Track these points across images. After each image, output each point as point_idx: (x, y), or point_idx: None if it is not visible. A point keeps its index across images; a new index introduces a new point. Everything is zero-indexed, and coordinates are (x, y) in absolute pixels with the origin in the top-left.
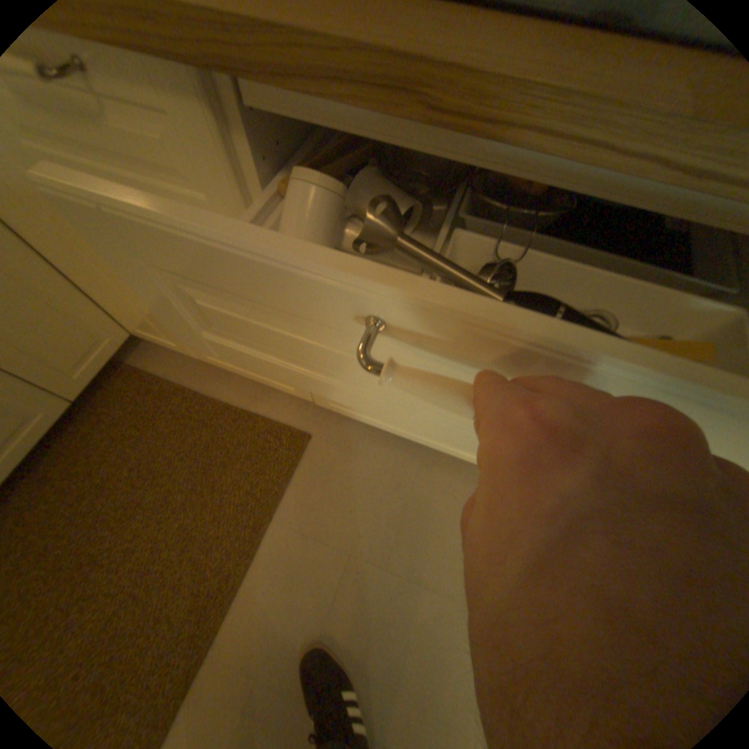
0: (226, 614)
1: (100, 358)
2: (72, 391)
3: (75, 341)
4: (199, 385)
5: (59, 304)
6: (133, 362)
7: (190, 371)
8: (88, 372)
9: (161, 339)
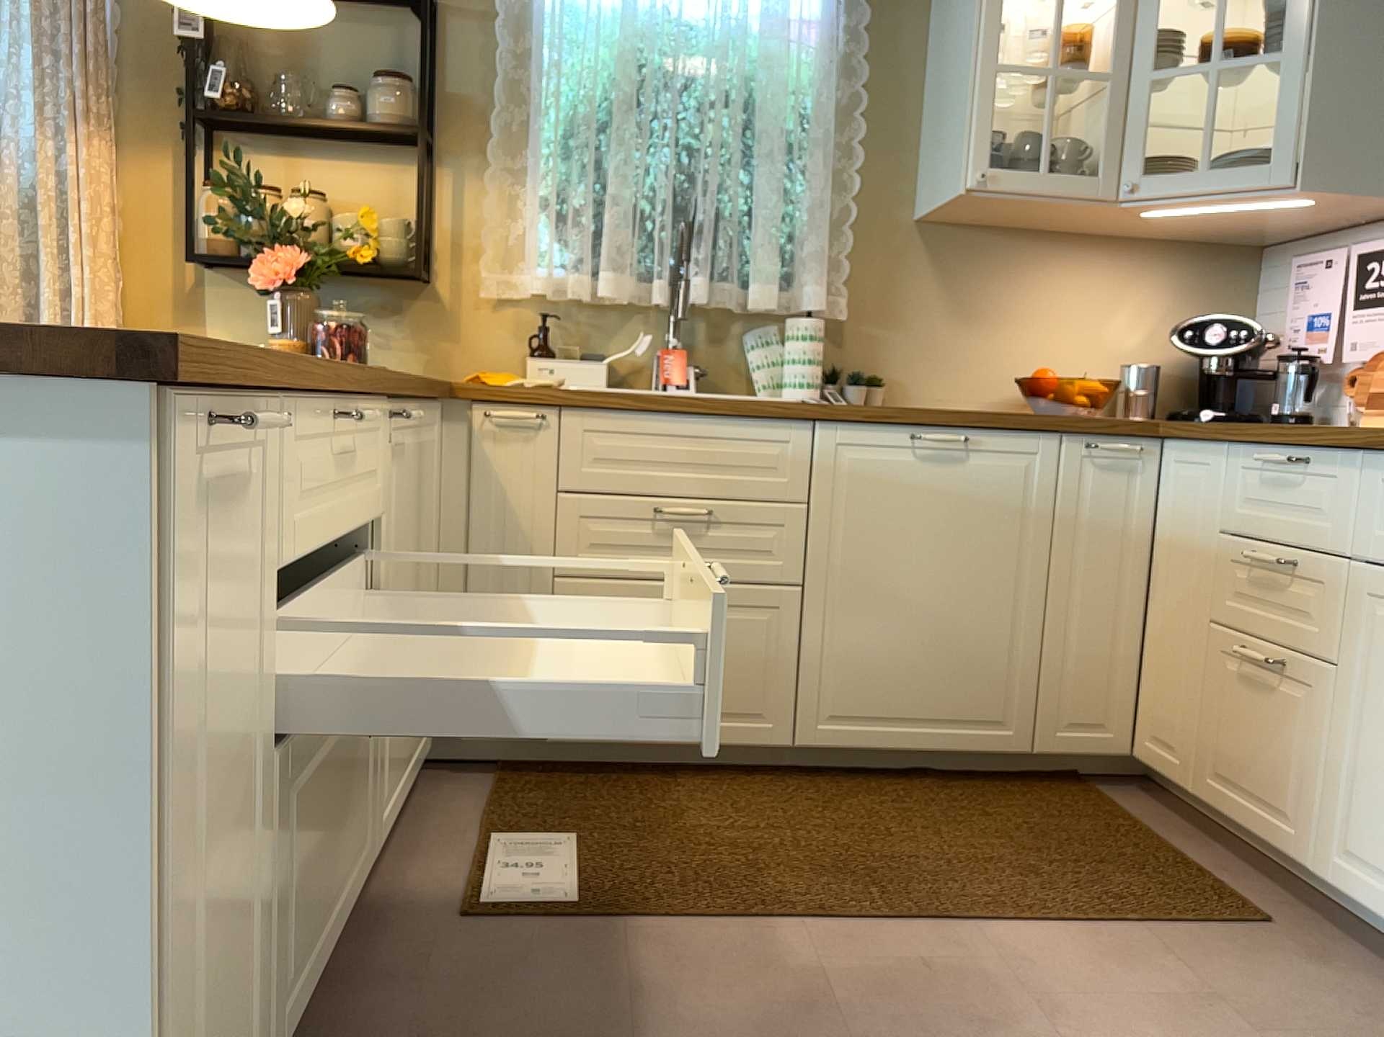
0: (1020, 927)
1: (1093, 744)
2: (1047, 743)
3: (1097, 705)
4: (1164, 833)
5: (1120, 666)
6: (1106, 790)
7: (1164, 823)
8: (1073, 743)
9: (1172, 753)
